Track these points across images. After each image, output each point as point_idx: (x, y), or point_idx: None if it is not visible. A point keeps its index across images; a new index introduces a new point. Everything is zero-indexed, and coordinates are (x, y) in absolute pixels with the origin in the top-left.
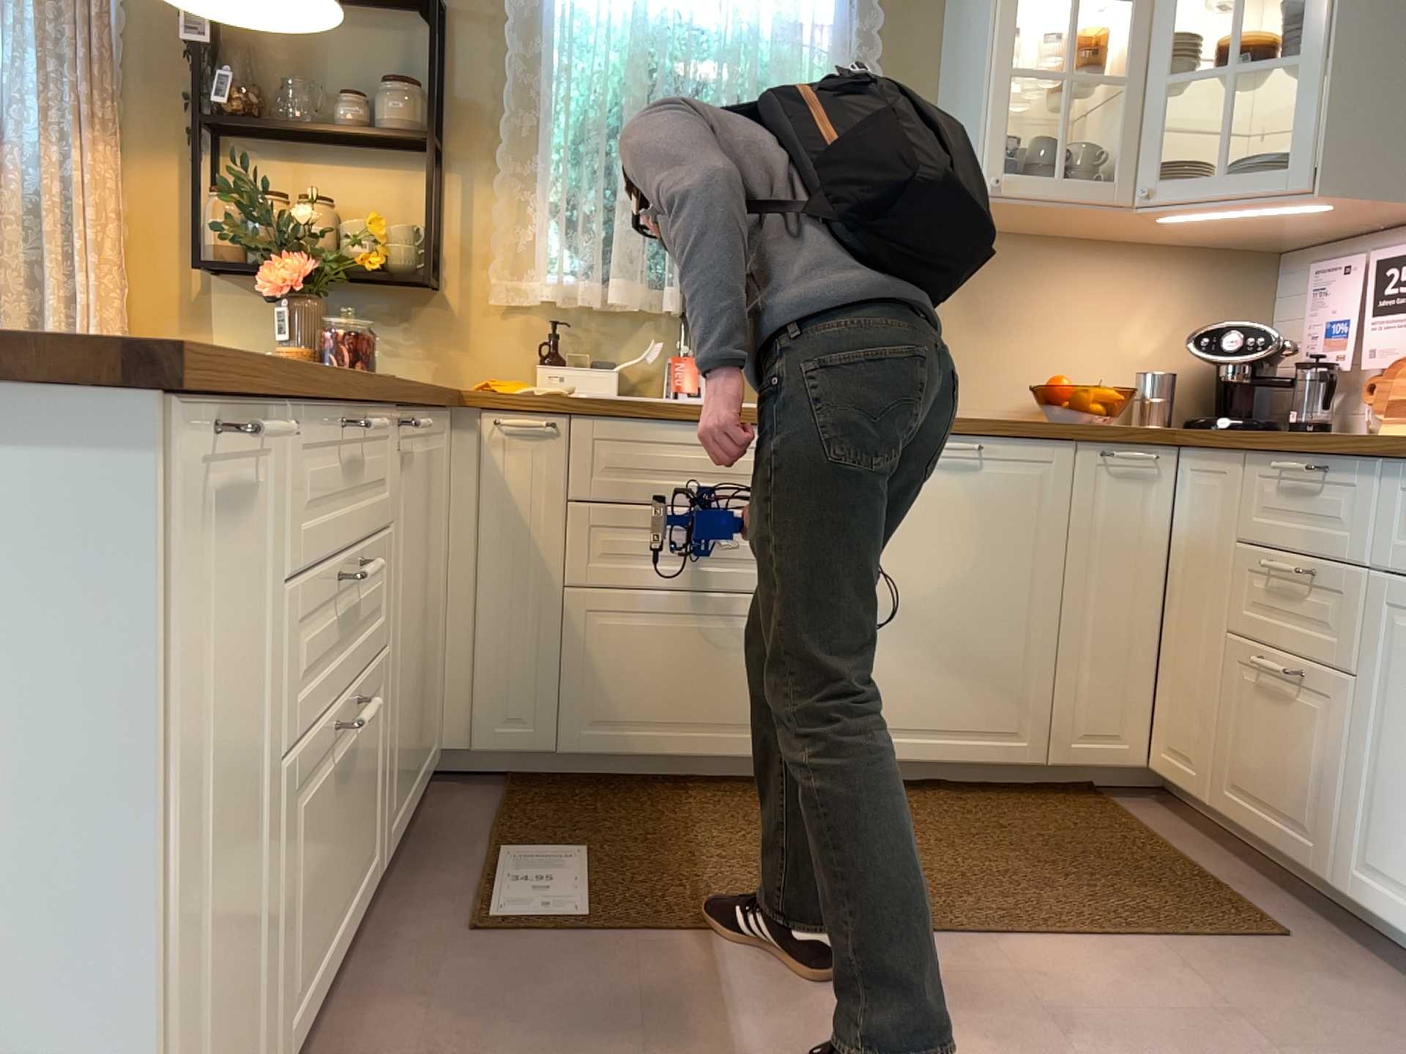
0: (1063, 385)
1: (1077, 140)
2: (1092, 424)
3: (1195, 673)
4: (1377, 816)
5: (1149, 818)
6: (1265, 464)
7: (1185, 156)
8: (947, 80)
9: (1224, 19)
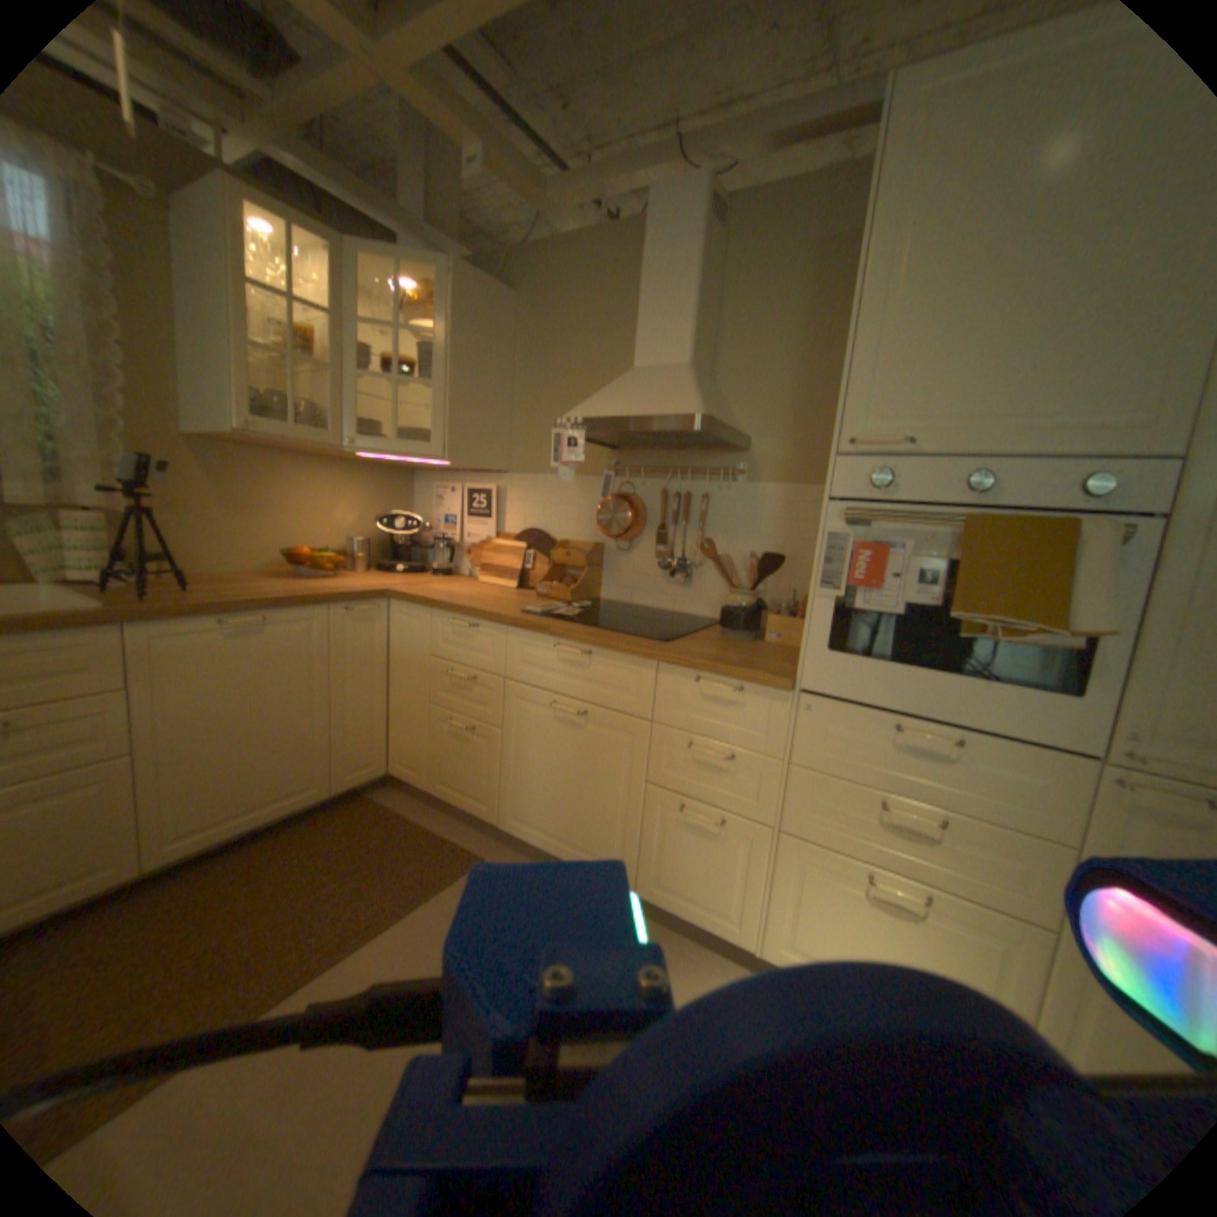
0: (297, 548)
1: (290, 389)
2: (333, 592)
3: (408, 724)
4: (515, 794)
5: (390, 805)
6: (441, 617)
7: (358, 409)
8: (178, 324)
9: (372, 330)
